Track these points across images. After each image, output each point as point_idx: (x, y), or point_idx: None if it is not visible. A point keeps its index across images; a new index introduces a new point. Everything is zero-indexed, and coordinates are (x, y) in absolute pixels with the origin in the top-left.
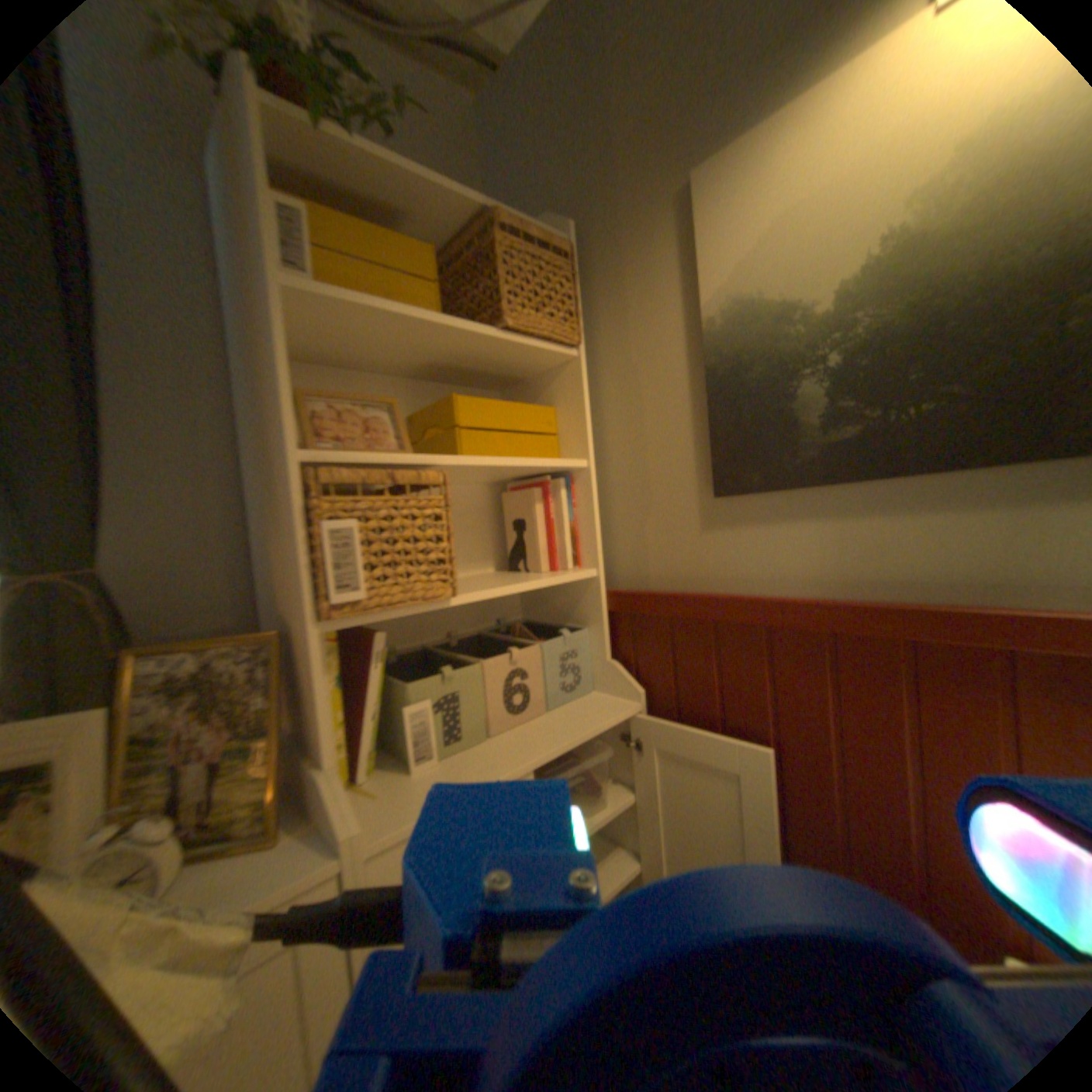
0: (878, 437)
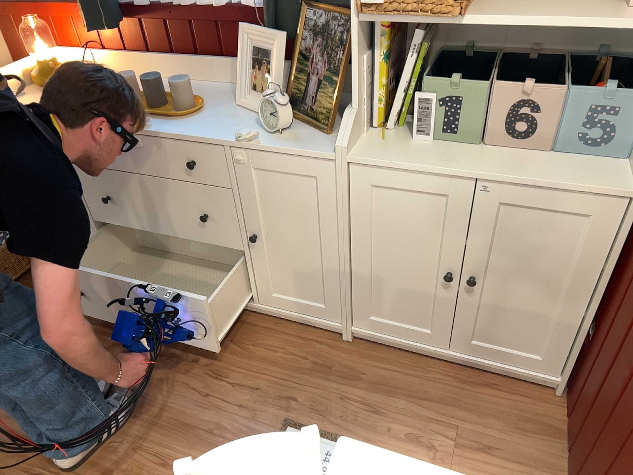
0: None
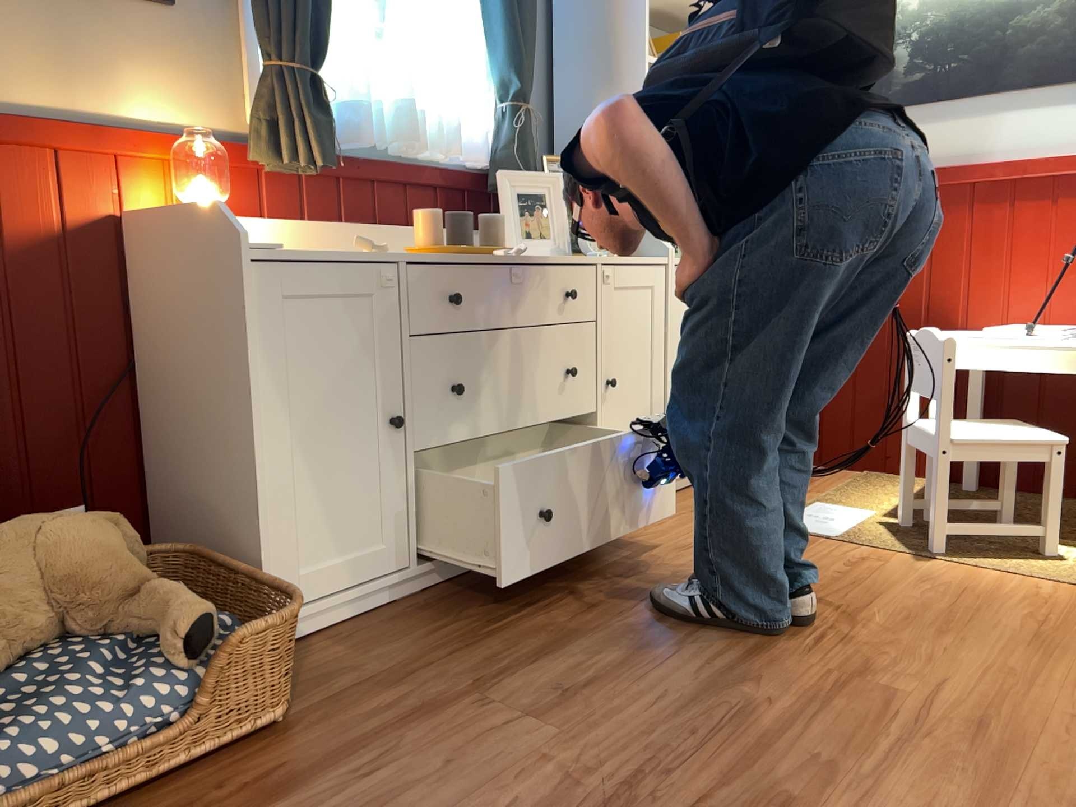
0: (928, 82)
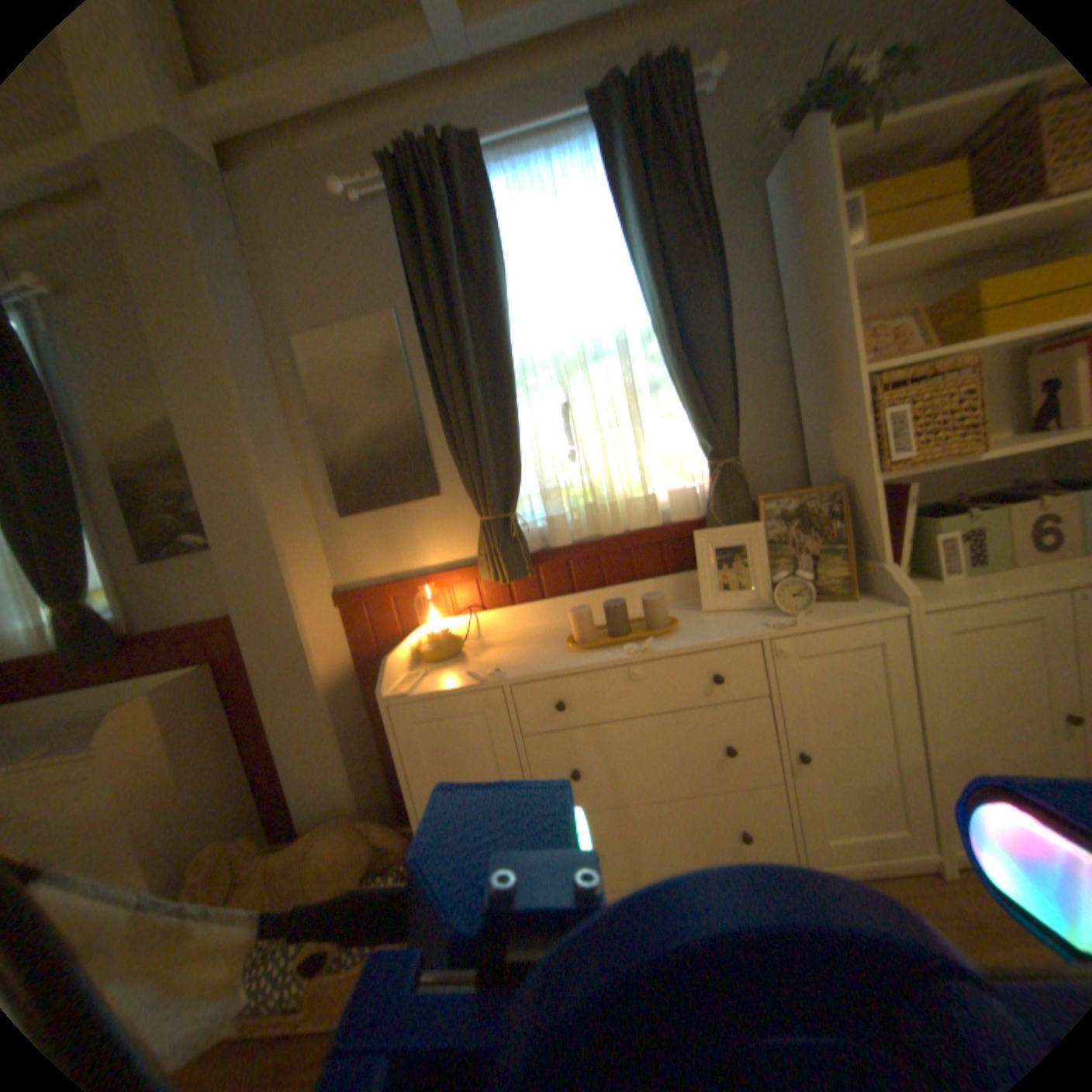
0: None
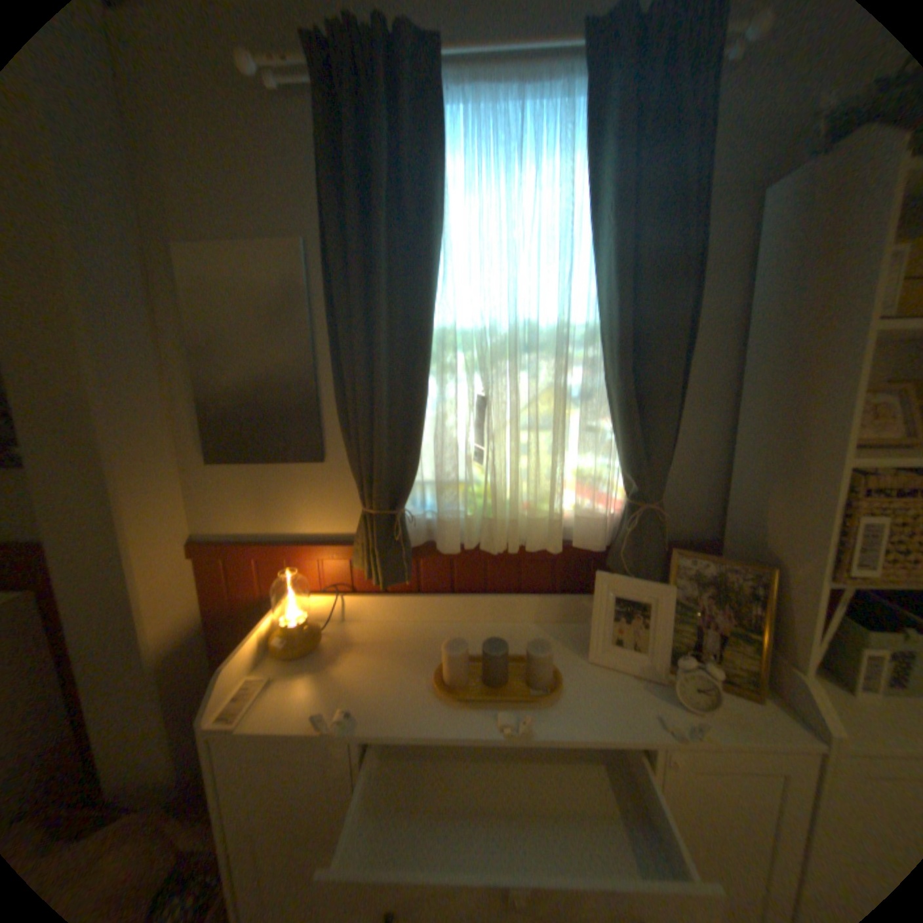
0: None
